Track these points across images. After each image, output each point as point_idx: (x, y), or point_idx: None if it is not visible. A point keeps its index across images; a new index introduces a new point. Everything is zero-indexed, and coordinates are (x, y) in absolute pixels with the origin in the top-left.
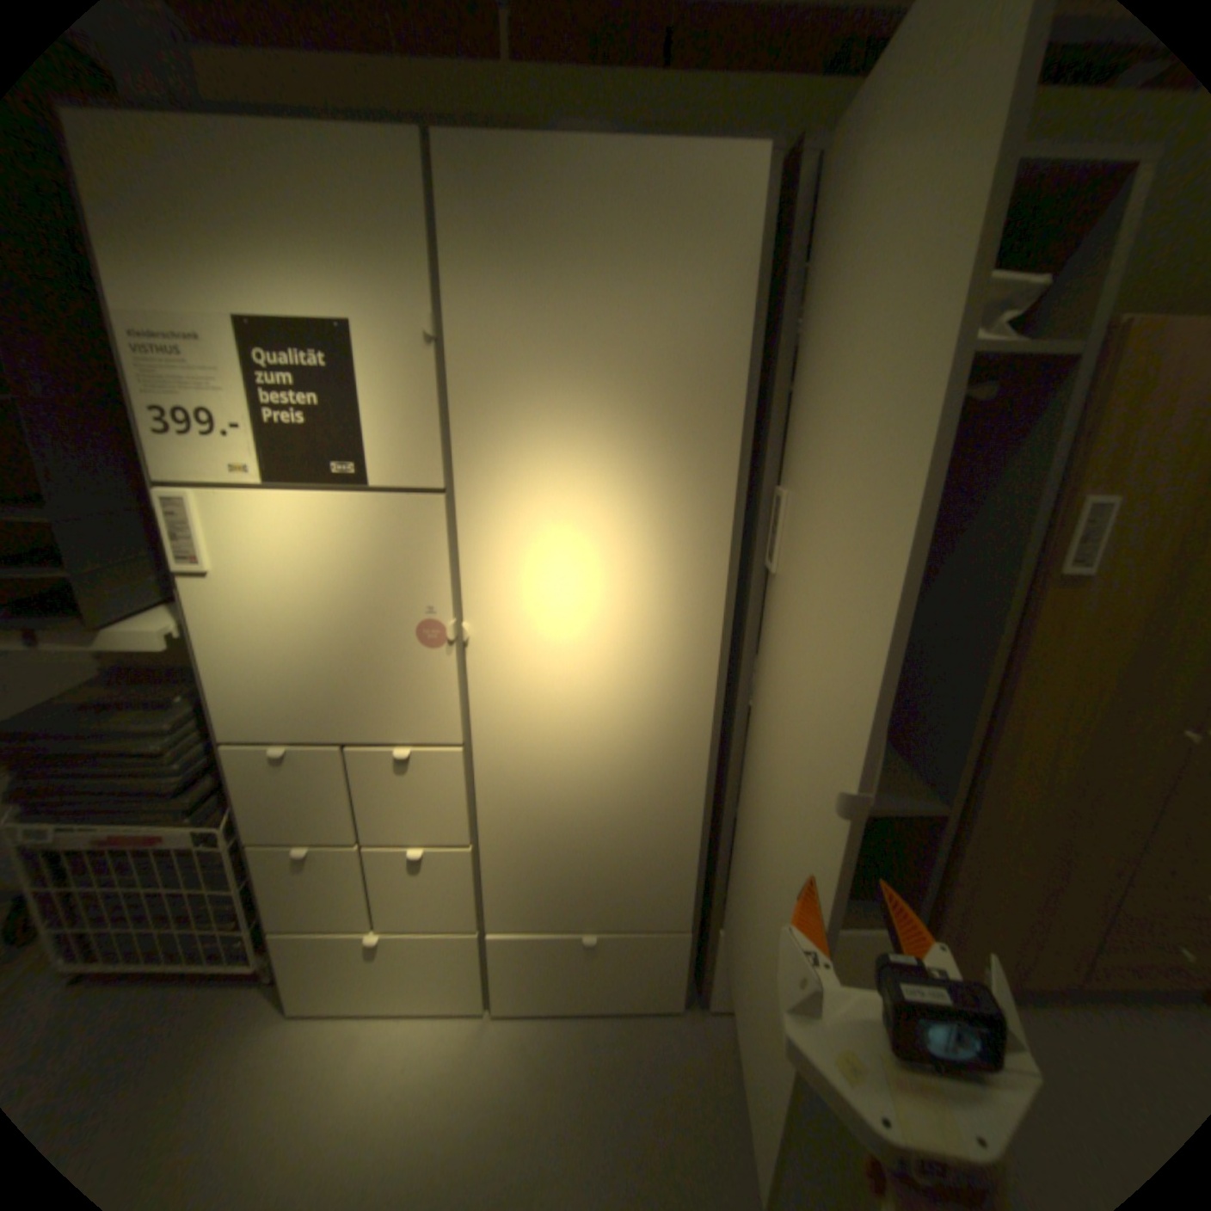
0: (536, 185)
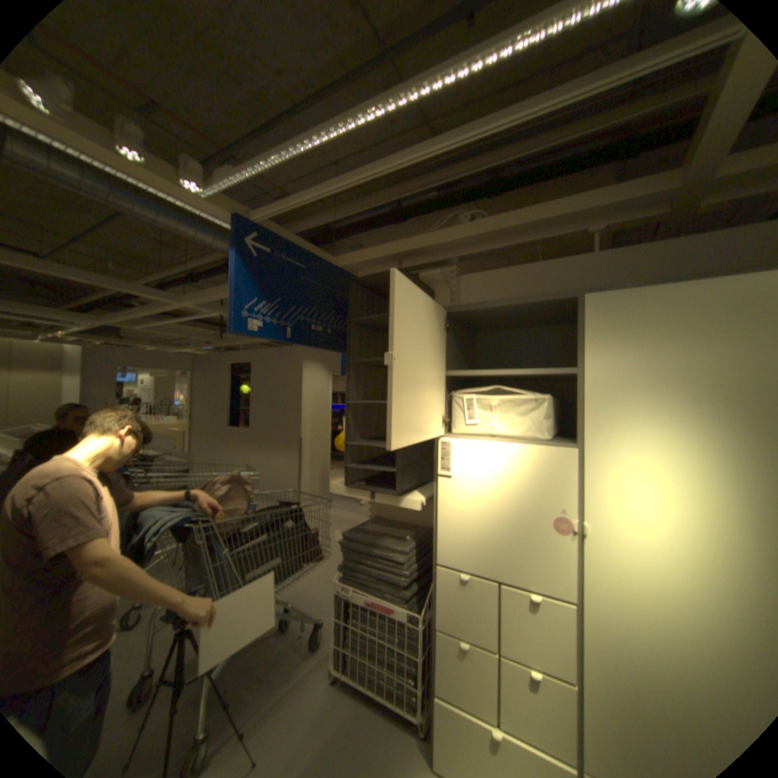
0: (641, 307)
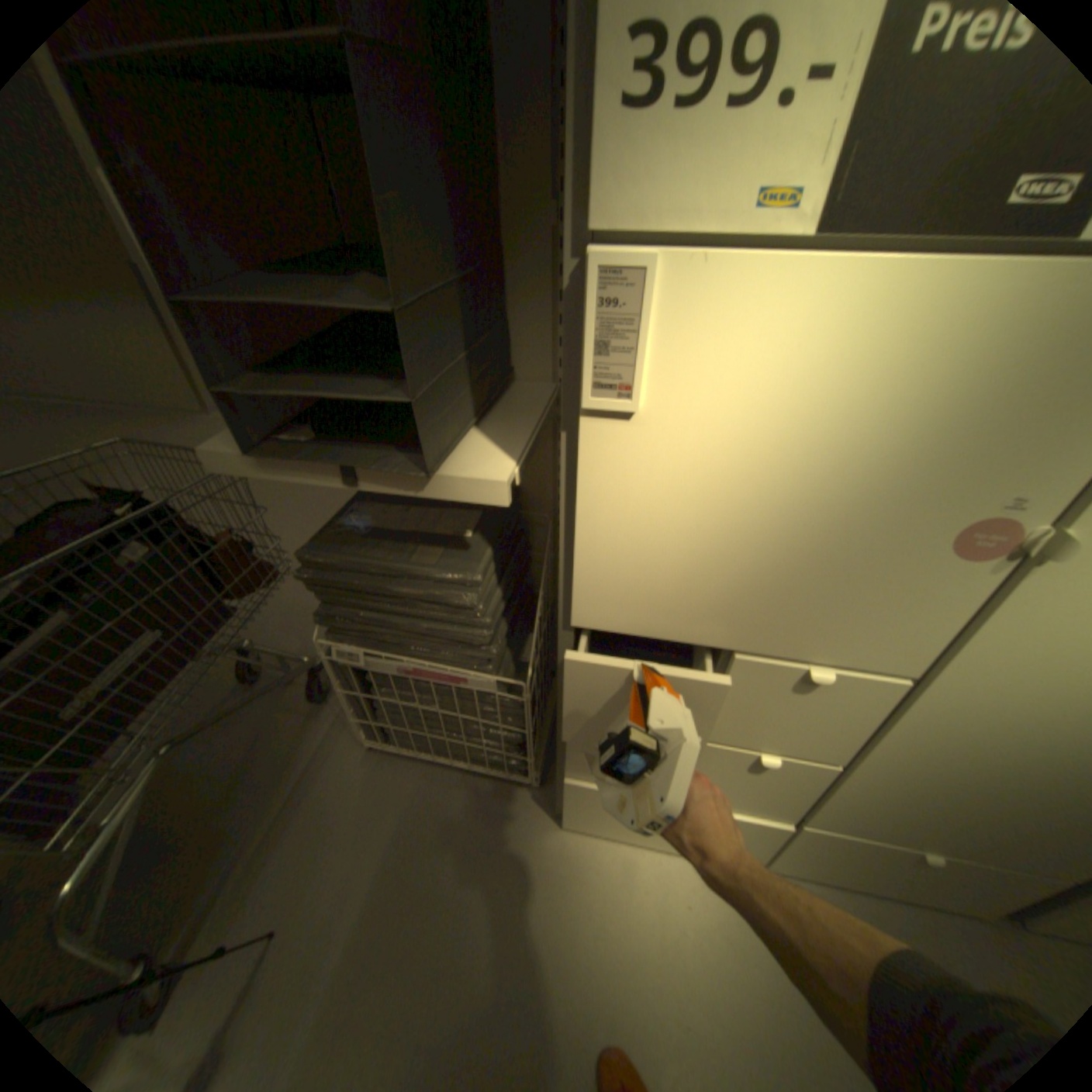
0: None
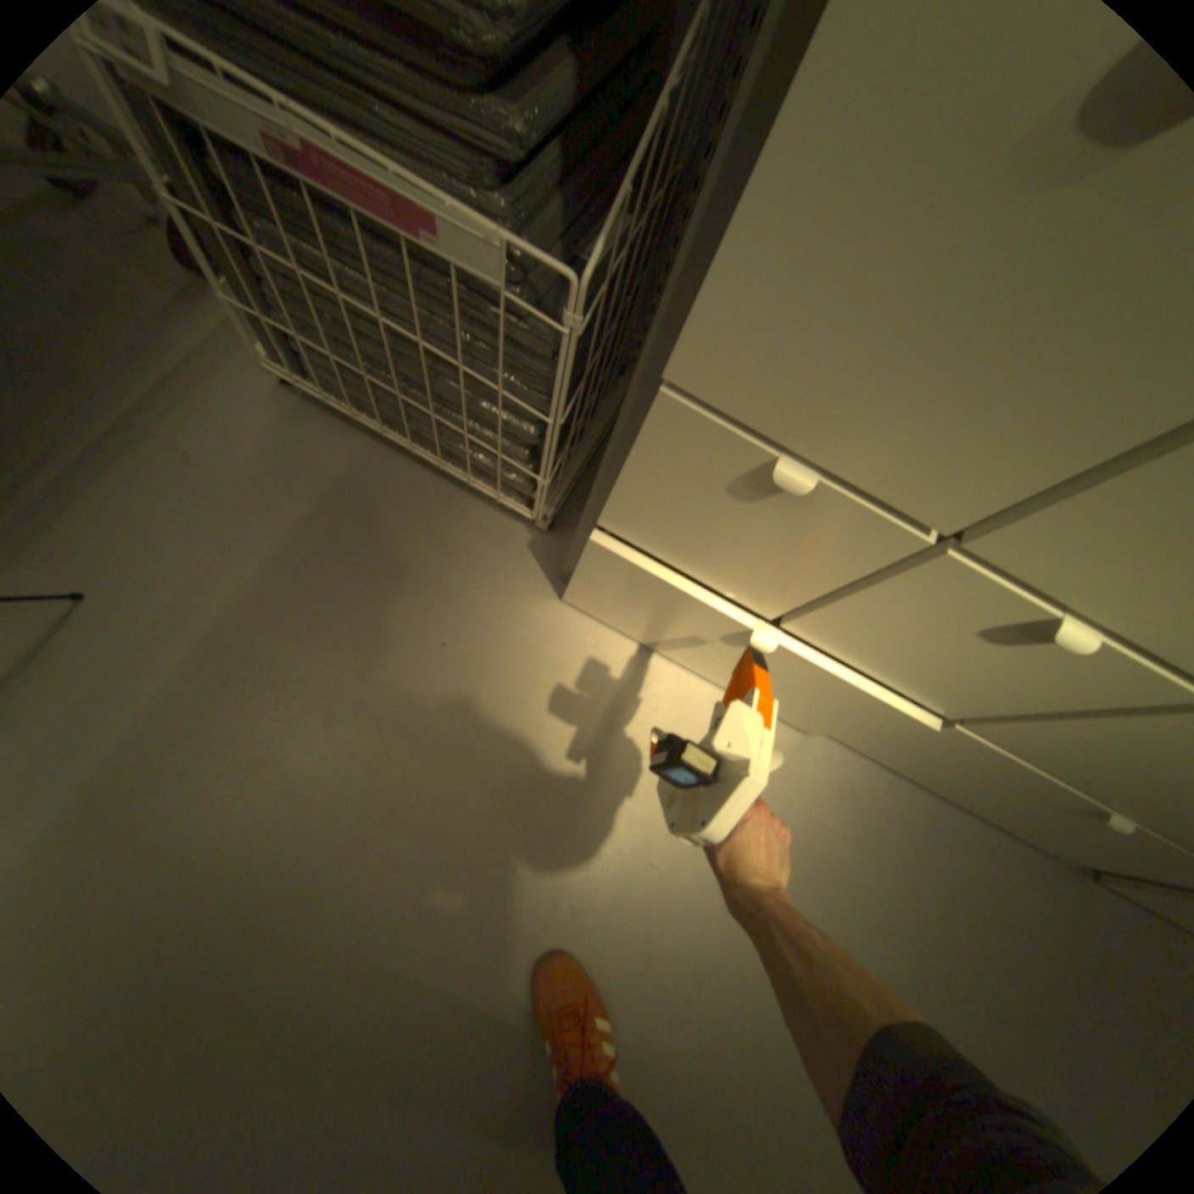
0: None
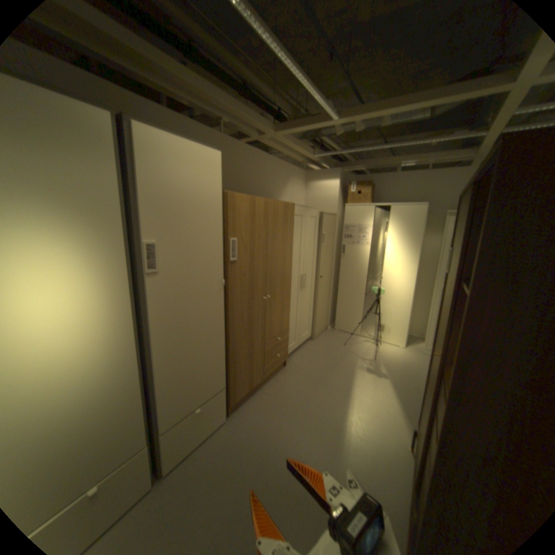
0: None
